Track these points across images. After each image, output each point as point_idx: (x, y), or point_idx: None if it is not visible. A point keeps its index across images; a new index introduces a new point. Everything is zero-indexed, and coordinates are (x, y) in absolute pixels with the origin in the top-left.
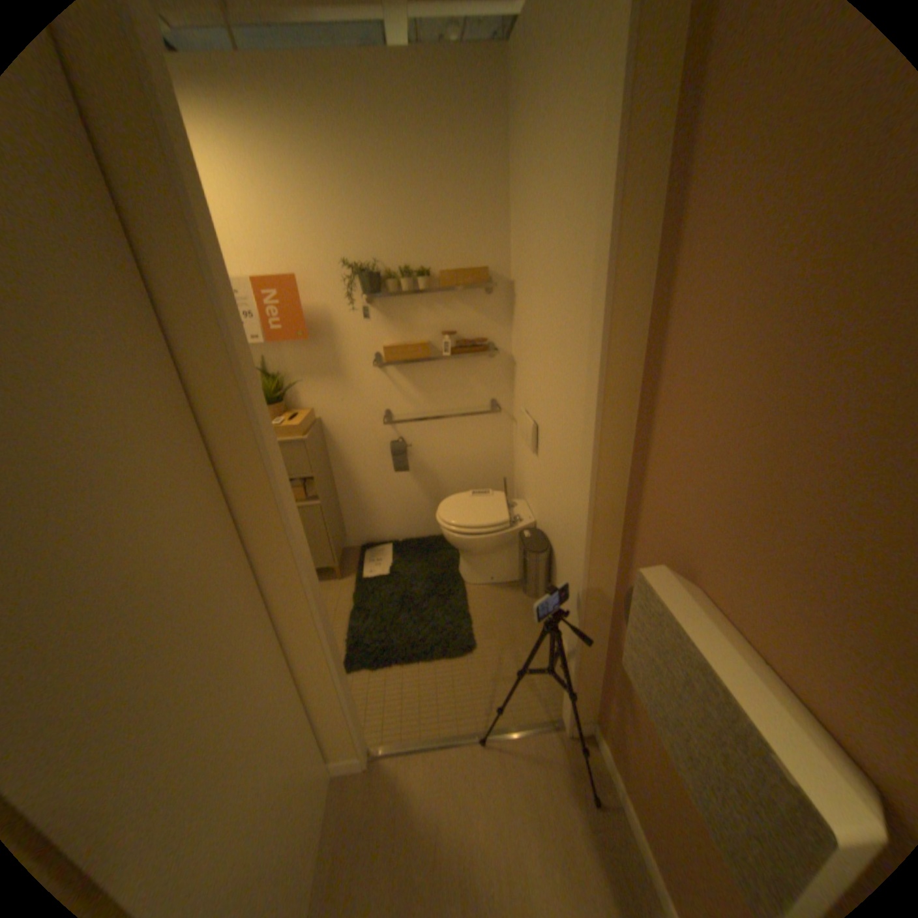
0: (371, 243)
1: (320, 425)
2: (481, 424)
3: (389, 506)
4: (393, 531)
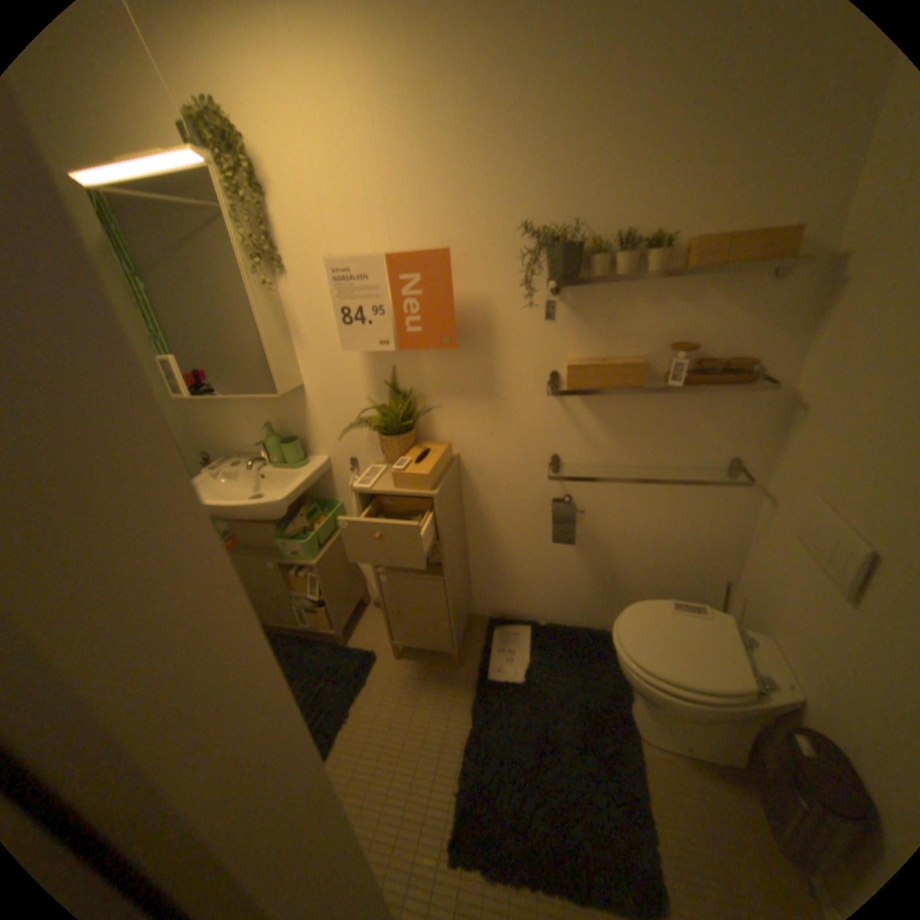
0: (574, 191)
1: (457, 463)
2: (704, 491)
3: (534, 578)
4: (534, 609)
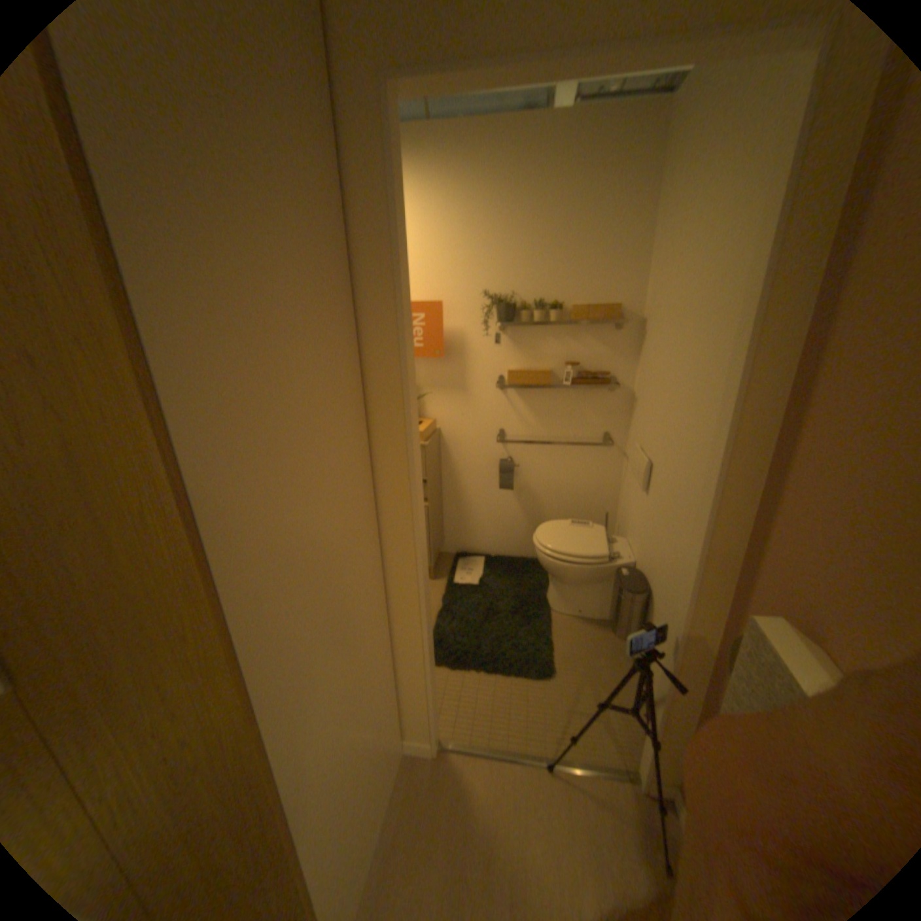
0: (516, 279)
1: (443, 437)
2: (595, 456)
3: (492, 522)
4: (492, 547)
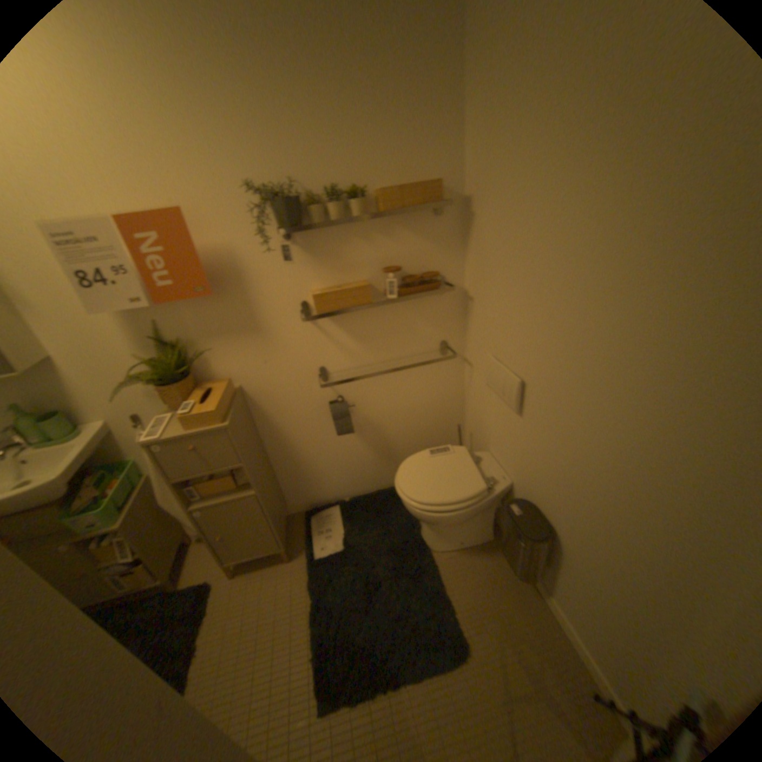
0: (283, 154)
1: (243, 394)
2: (430, 368)
3: (332, 467)
4: (338, 491)
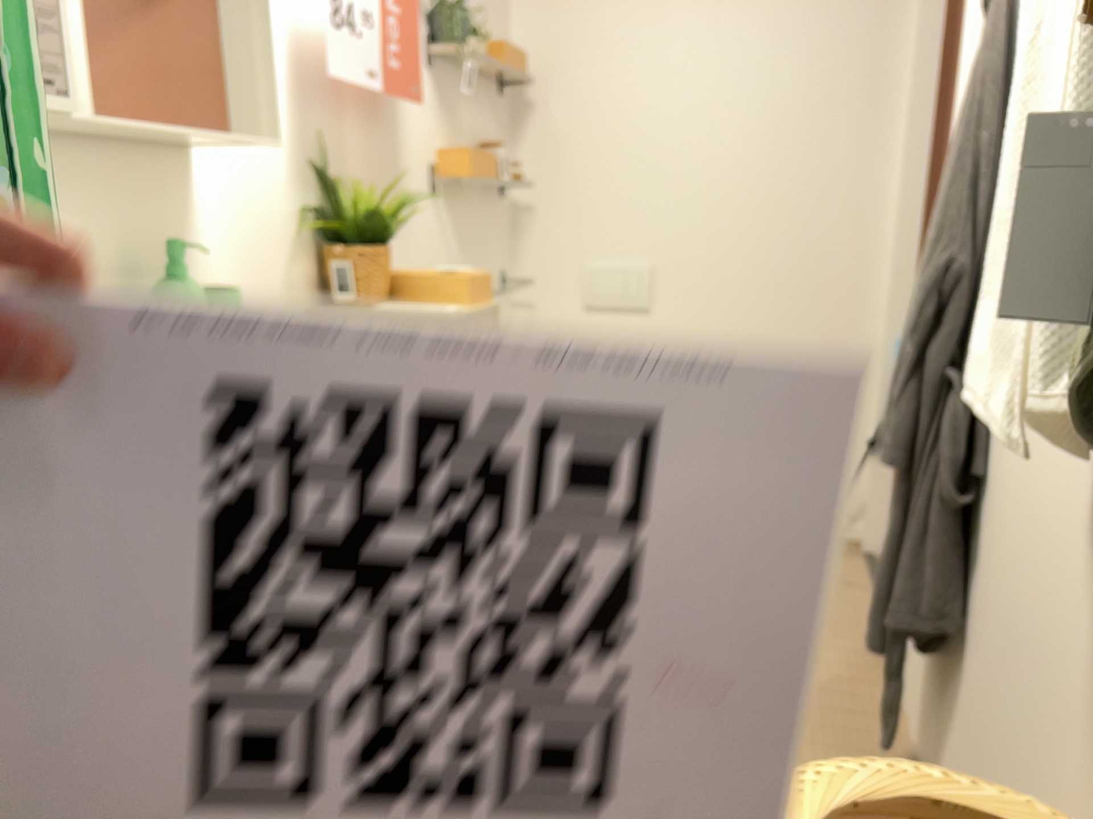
0: None
1: None
2: None
3: None
4: None
